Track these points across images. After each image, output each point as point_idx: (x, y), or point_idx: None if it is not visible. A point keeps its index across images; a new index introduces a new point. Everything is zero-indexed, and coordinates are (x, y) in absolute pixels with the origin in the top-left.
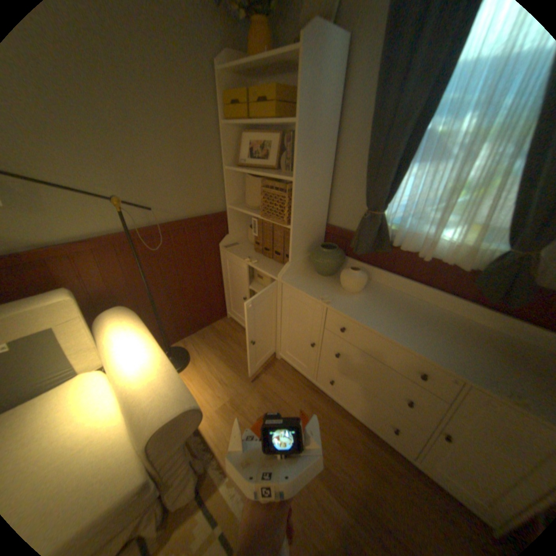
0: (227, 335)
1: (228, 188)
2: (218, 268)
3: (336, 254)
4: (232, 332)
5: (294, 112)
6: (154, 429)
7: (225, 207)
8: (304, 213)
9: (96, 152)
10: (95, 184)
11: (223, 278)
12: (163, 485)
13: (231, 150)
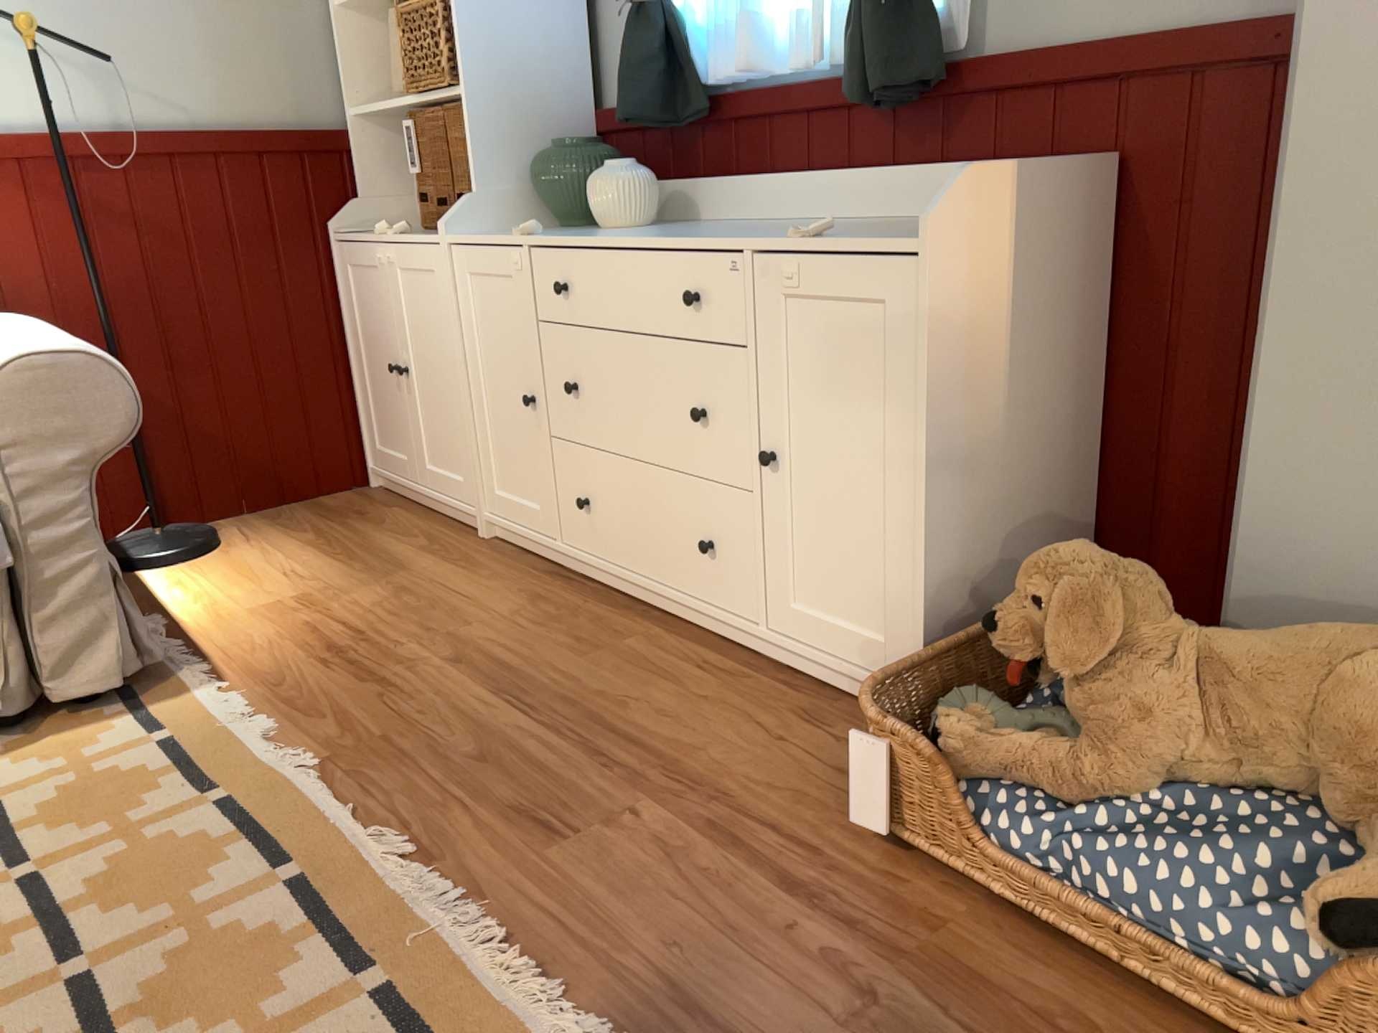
0: (353, 513)
1: (347, 67)
2: (329, 309)
3: (582, 152)
4: (369, 508)
5: None
6: (8, 363)
7: (345, 126)
8: (496, 57)
9: None
10: None
11: (347, 343)
12: (27, 565)
13: None
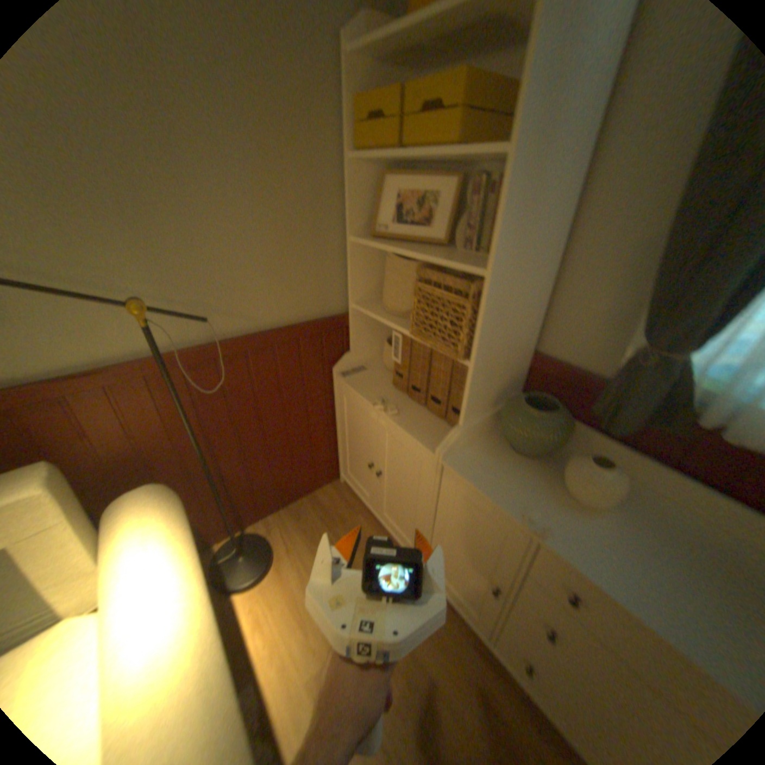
0: (338, 518)
1: (355, 275)
2: (329, 407)
3: (561, 424)
4: (346, 512)
5: (498, 131)
6: None
7: (347, 306)
8: (501, 337)
9: (108, 211)
10: (107, 271)
11: (337, 422)
12: None
13: (364, 208)
